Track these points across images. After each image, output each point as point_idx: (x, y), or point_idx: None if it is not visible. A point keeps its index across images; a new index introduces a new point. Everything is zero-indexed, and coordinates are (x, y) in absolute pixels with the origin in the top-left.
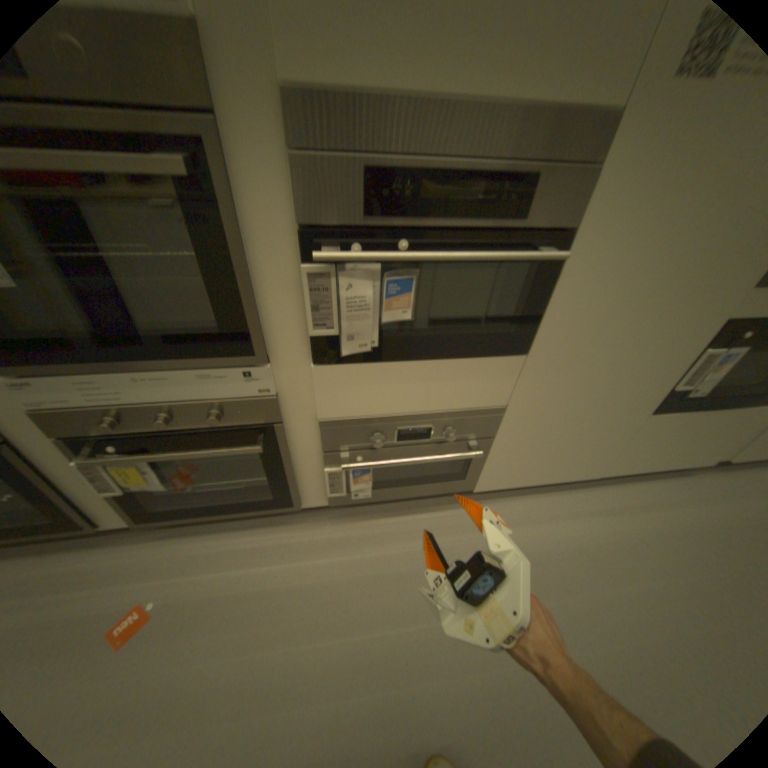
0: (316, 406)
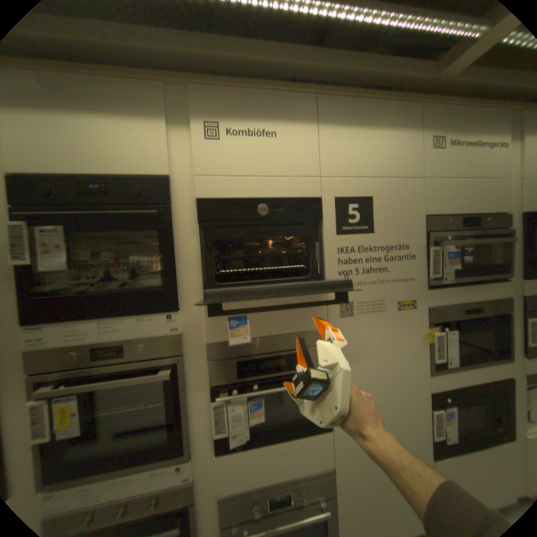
0: (216, 487)
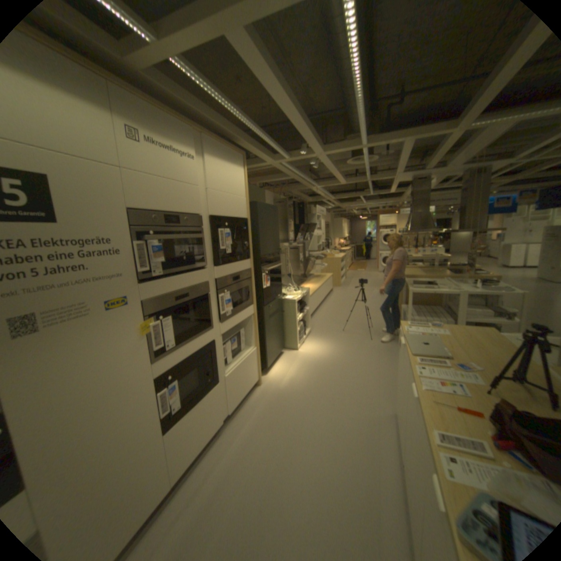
0: None
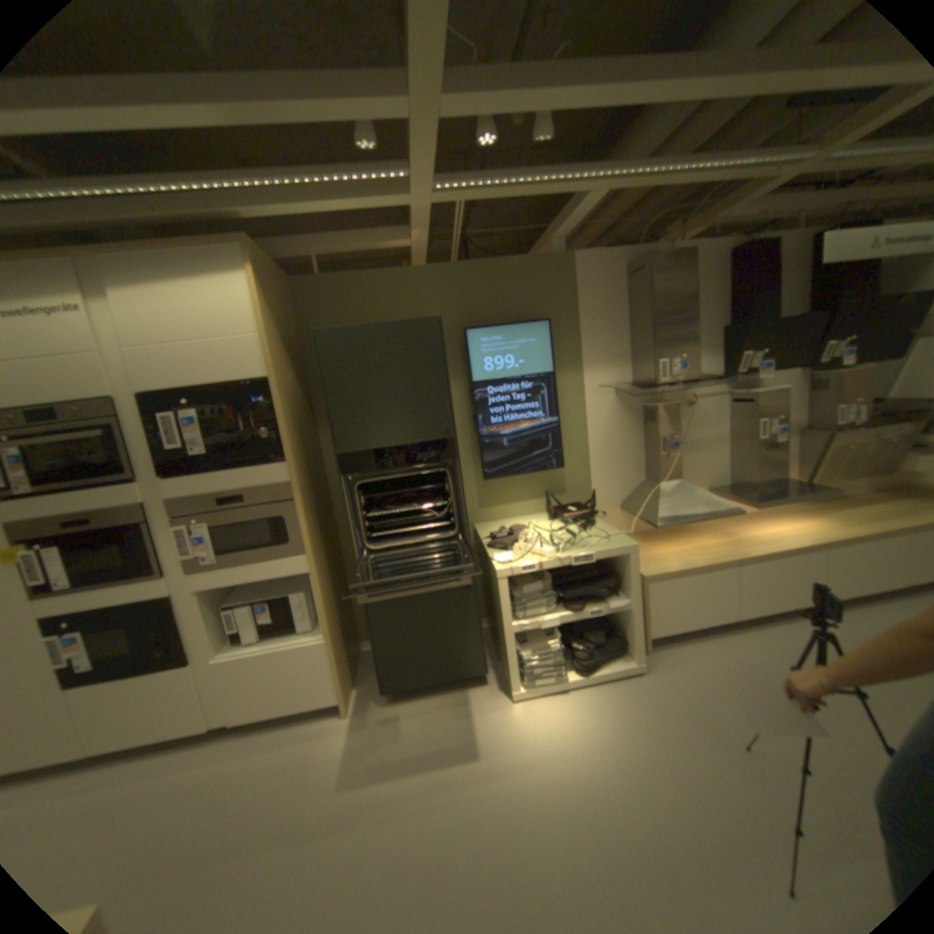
0: None
